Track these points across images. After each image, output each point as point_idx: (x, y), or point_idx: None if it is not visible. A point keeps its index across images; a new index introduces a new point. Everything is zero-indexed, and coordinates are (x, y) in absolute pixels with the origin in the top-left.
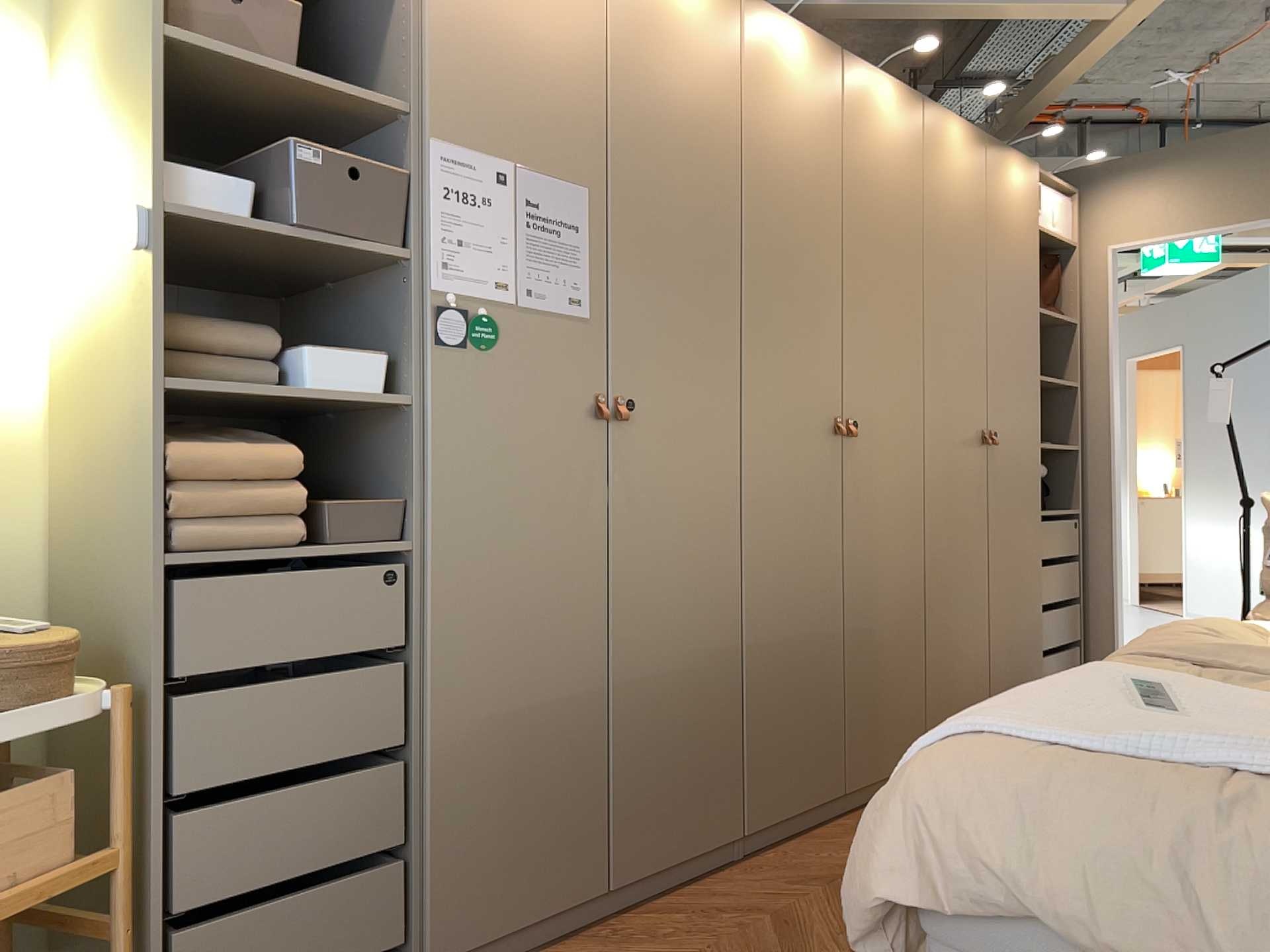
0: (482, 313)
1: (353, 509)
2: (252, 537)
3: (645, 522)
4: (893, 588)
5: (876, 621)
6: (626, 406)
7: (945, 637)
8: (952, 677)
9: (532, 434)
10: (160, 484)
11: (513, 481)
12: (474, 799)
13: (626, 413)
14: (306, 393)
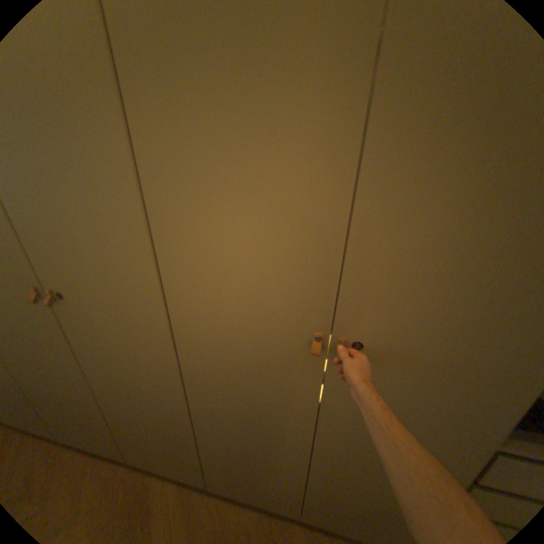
0: None
1: None
2: None
3: None
4: (141, 408)
5: (128, 416)
6: None
7: (220, 455)
8: (233, 476)
9: None
10: None
11: None
12: None
13: None
14: None
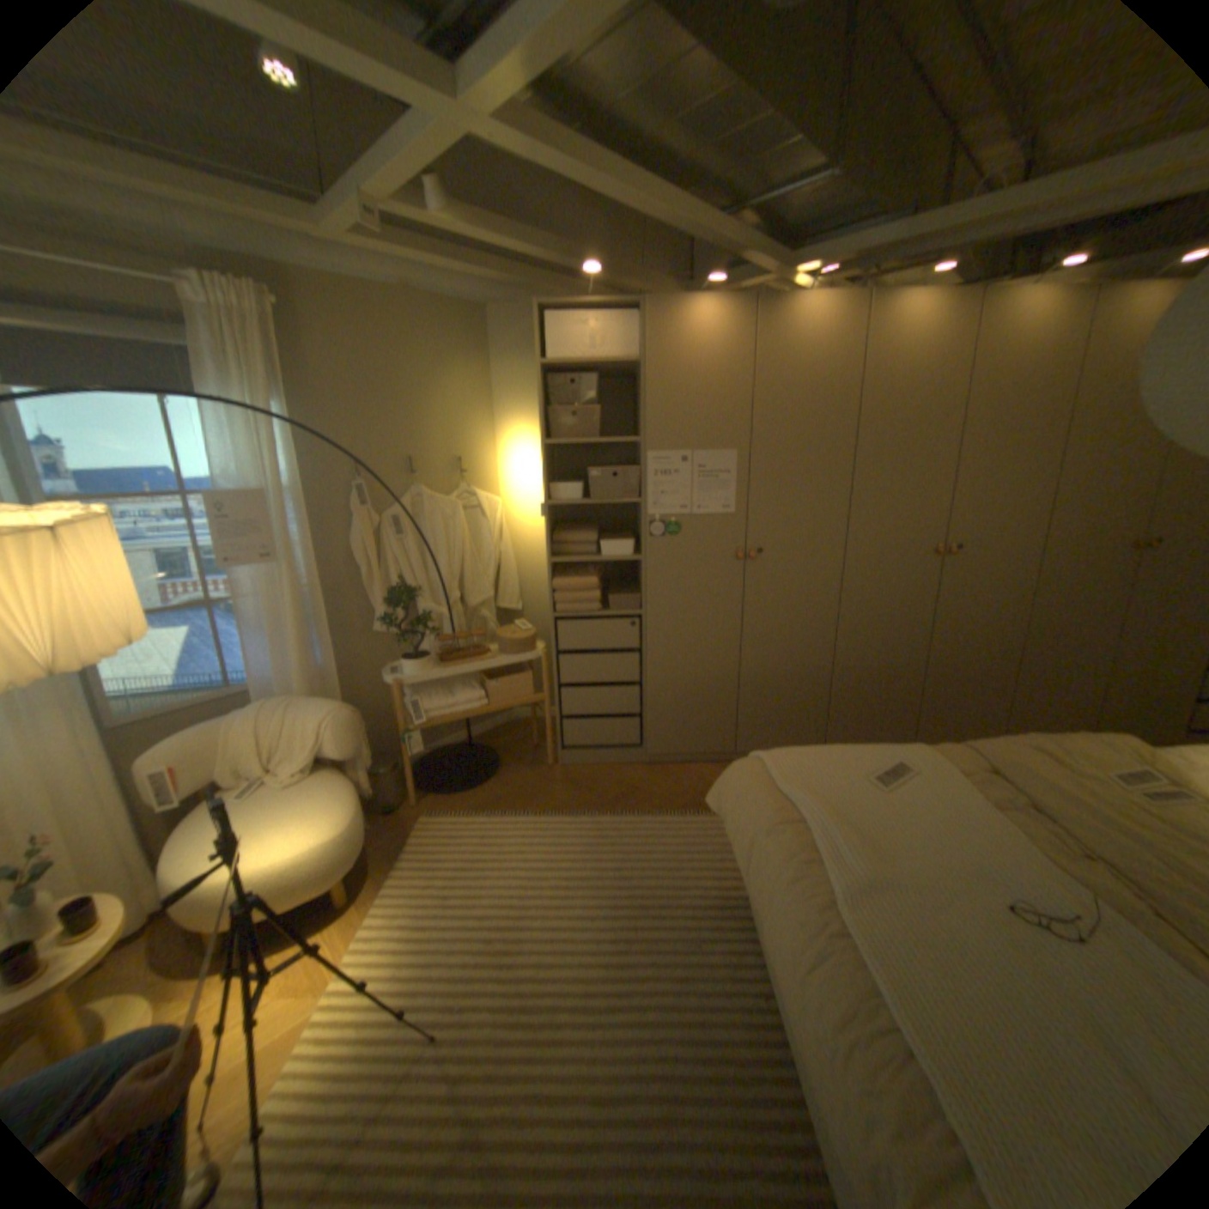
0: (672, 521)
1: (619, 599)
2: (581, 609)
3: (764, 605)
4: (980, 645)
5: (958, 663)
6: (753, 553)
7: (1039, 678)
8: (1043, 703)
9: (697, 569)
10: (552, 592)
11: (687, 589)
12: (667, 705)
13: (751, 557)
14: (599, 559)
